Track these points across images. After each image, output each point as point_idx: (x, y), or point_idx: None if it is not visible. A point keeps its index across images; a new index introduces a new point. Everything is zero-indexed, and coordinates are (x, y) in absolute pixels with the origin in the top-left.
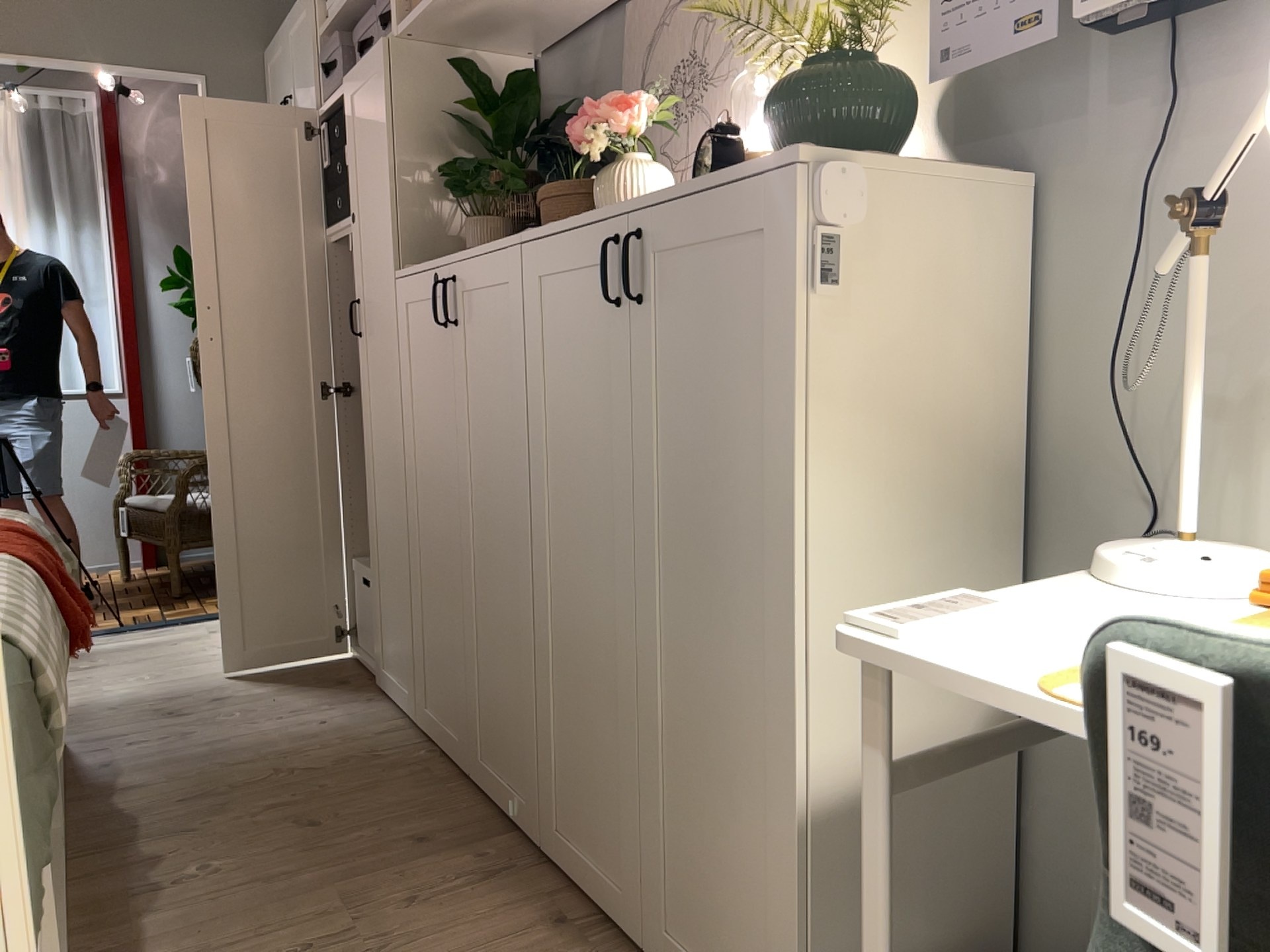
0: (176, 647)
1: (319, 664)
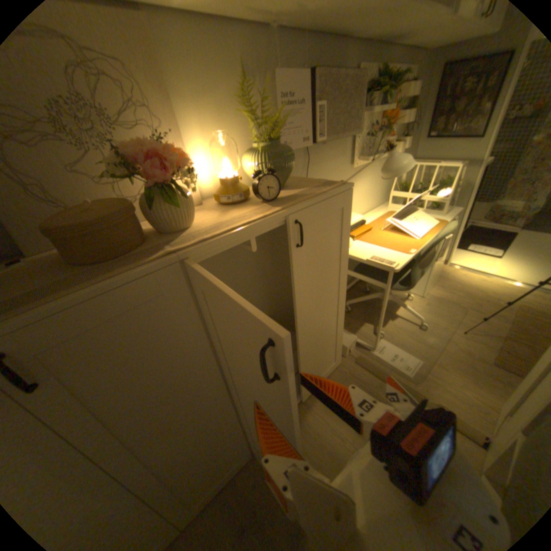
0: None
1: None
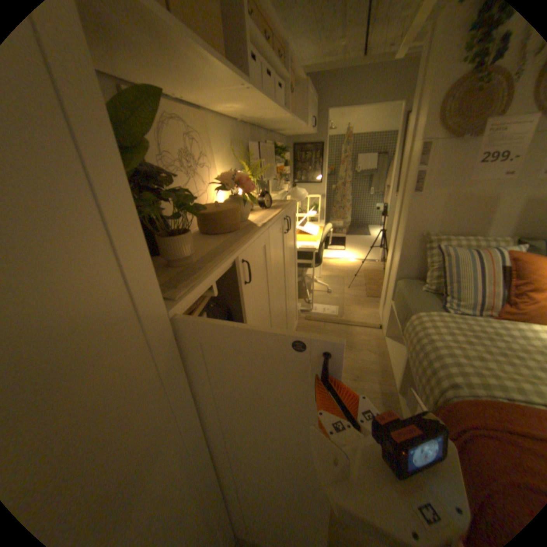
0: None
1: None
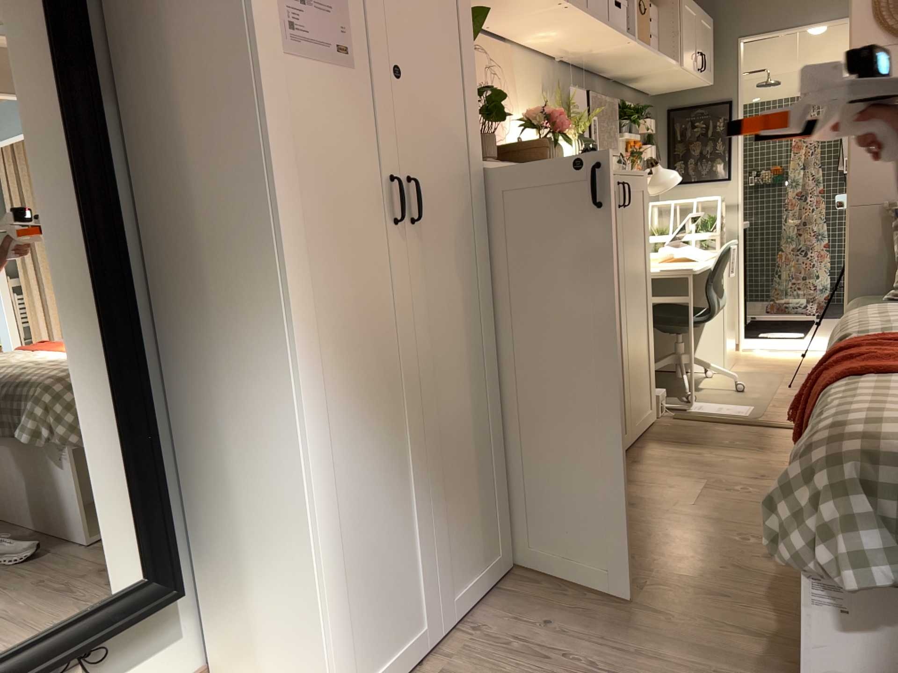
0: None
1: None
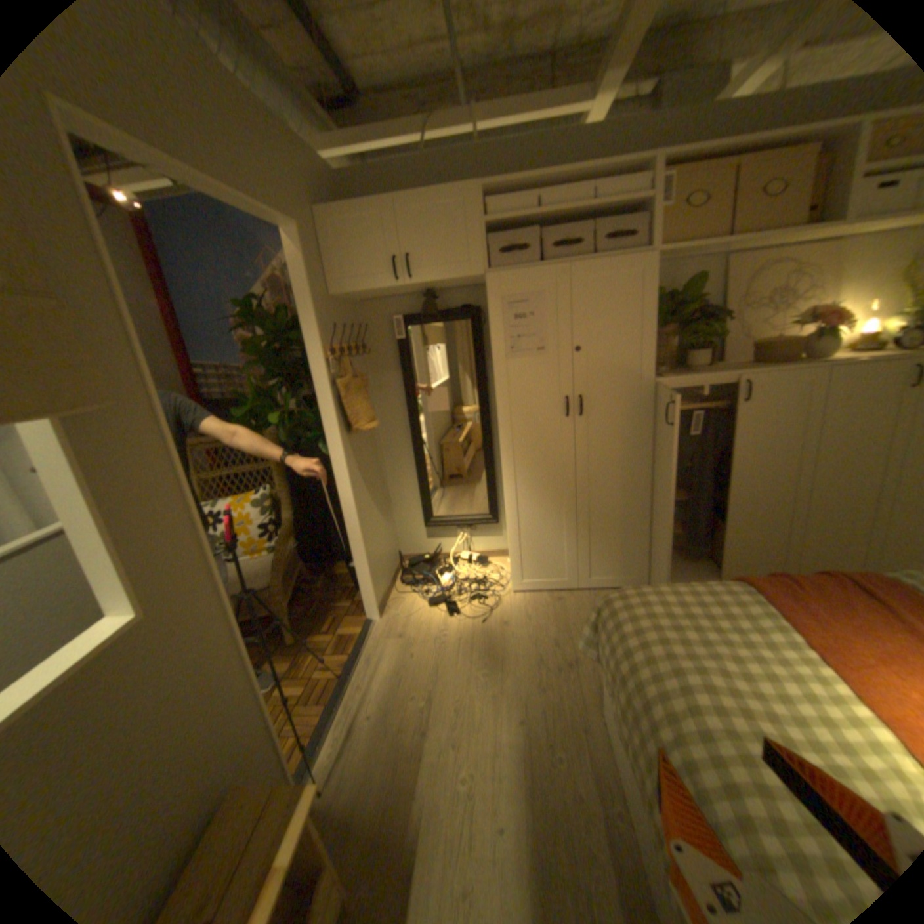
0: (421, 656)
1: (519, 604)
